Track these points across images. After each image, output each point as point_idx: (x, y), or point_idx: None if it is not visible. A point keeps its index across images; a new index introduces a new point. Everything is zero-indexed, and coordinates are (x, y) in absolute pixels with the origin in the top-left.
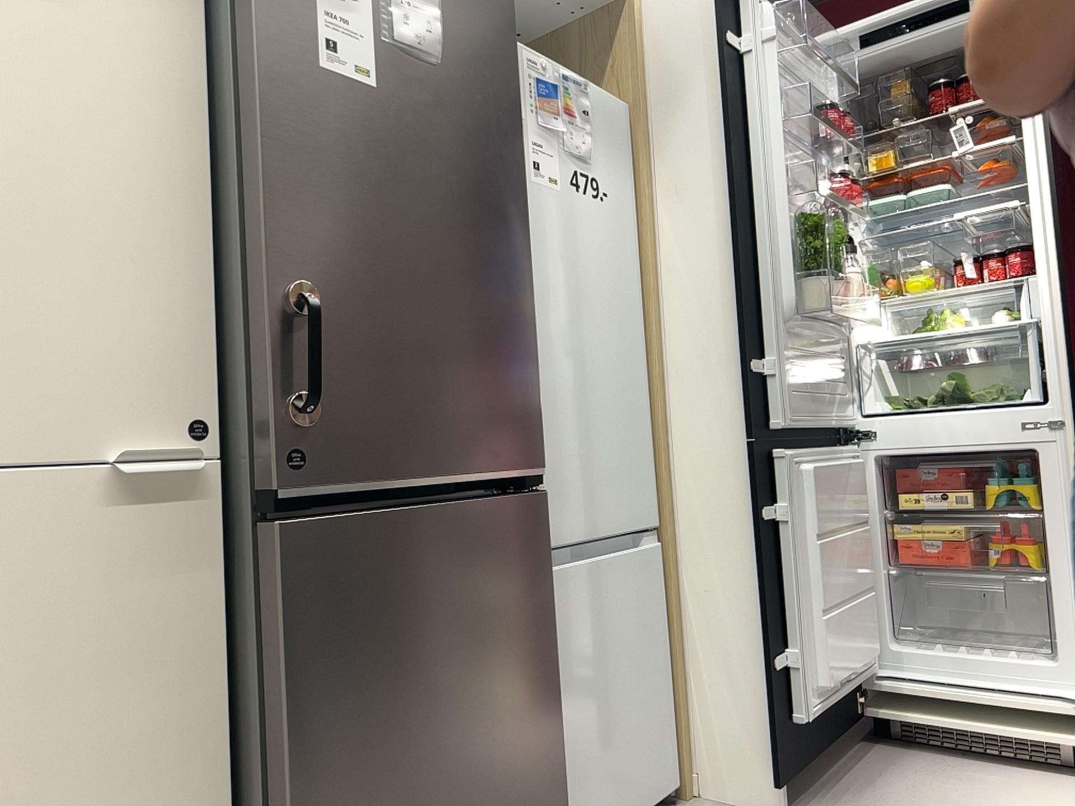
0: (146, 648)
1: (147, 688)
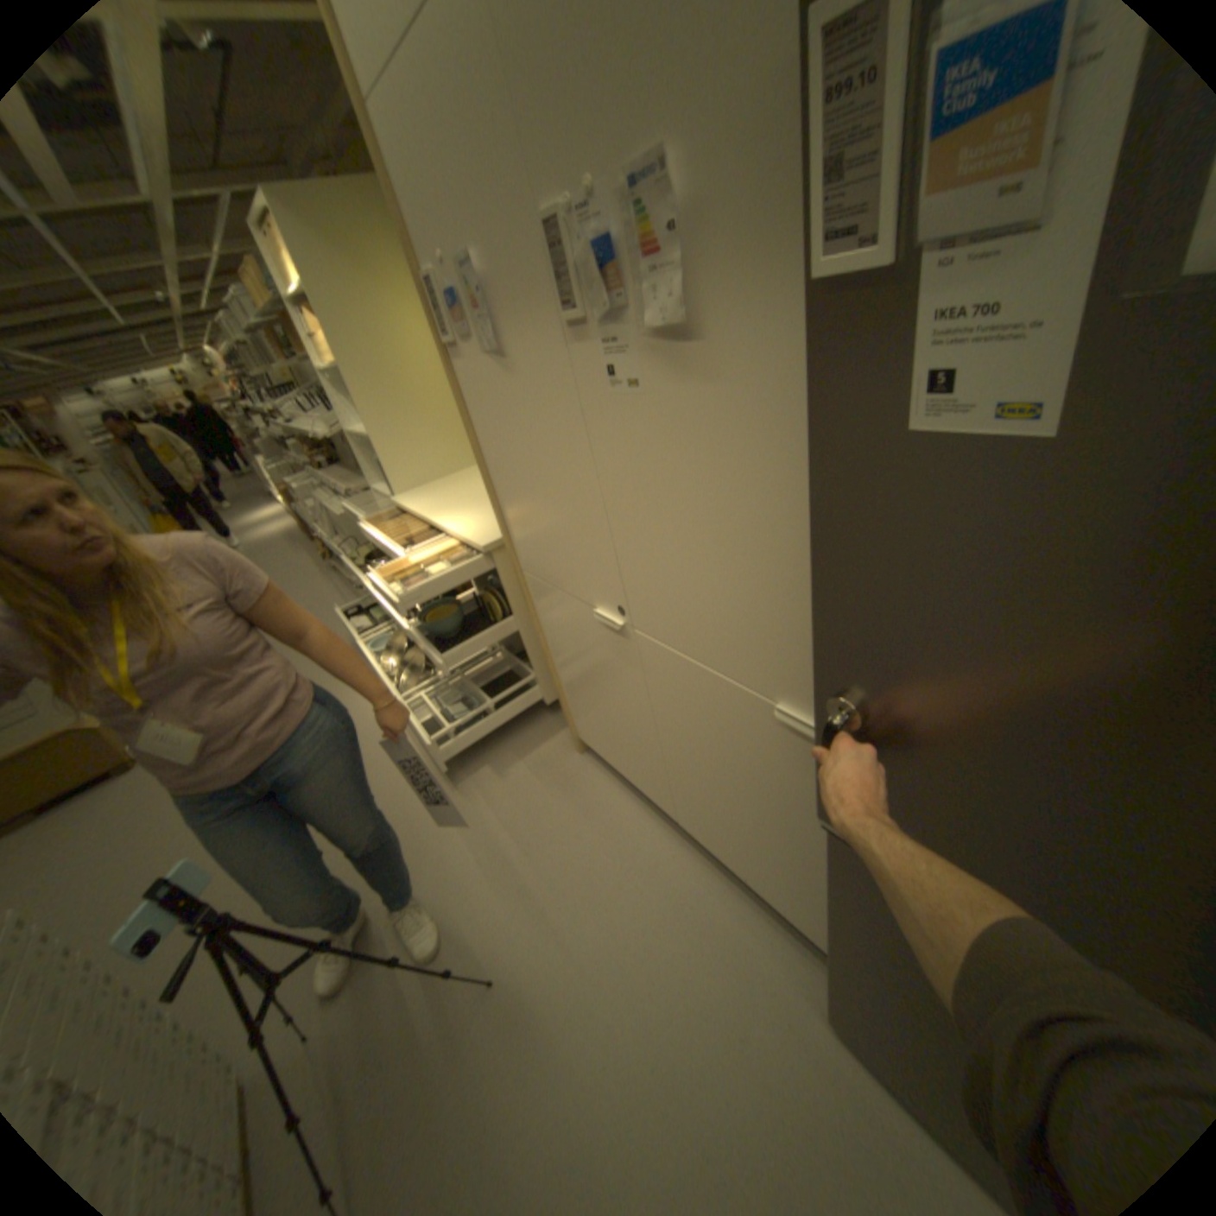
0: (802, 798)
1: (803, 813)
